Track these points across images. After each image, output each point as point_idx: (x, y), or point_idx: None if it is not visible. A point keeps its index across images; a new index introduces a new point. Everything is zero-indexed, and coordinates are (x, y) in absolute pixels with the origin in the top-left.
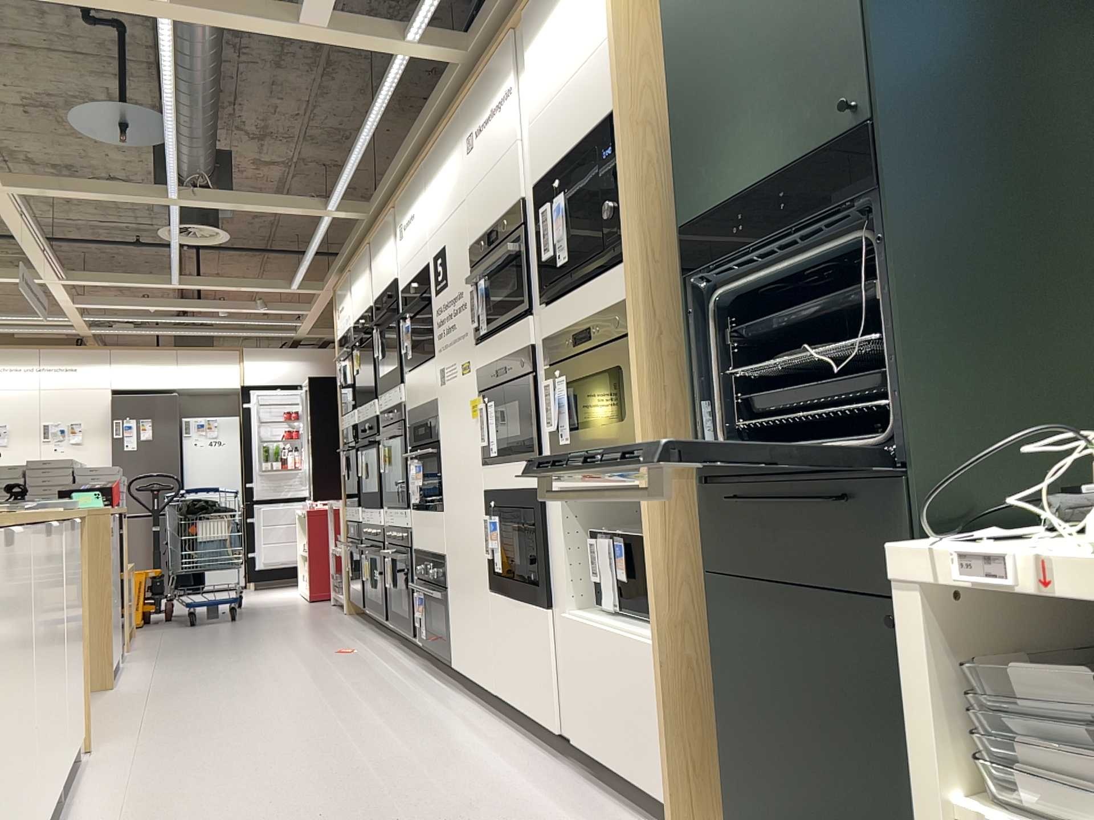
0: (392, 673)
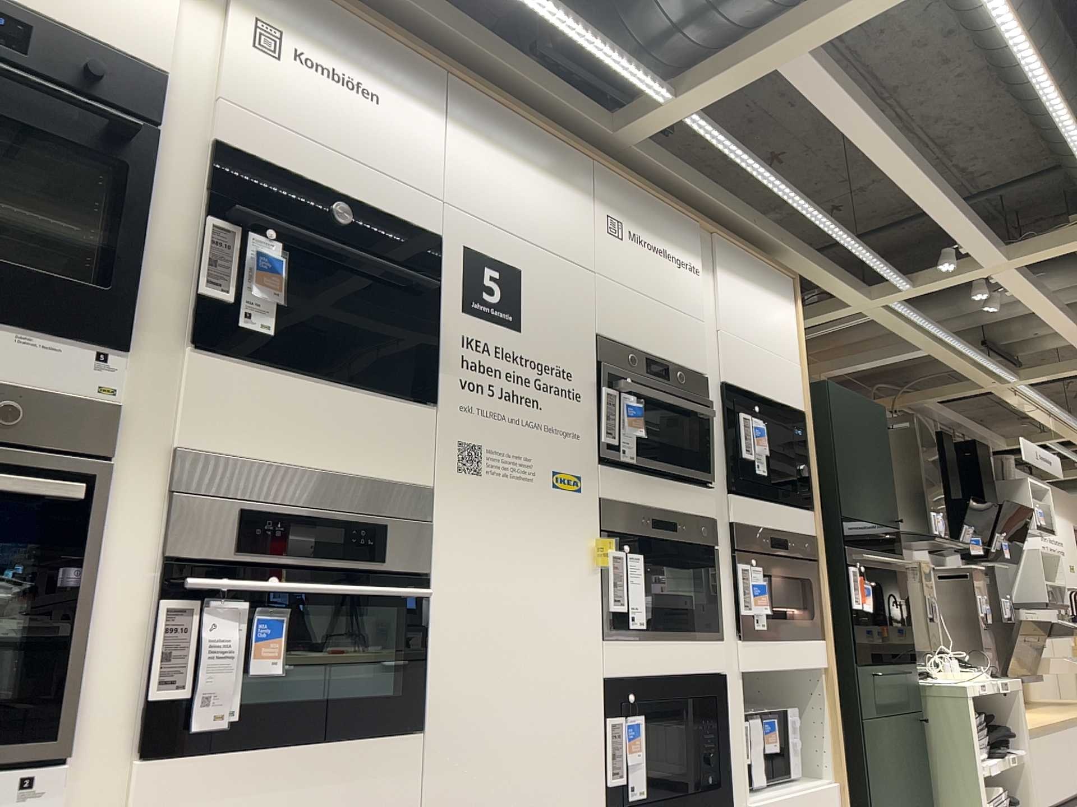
0: None
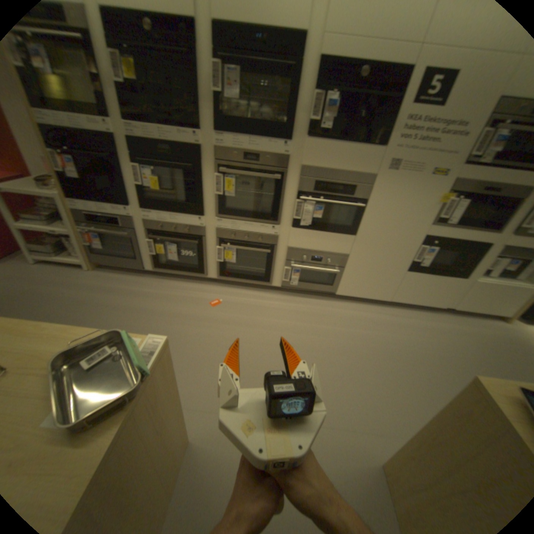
0: (287, 305)
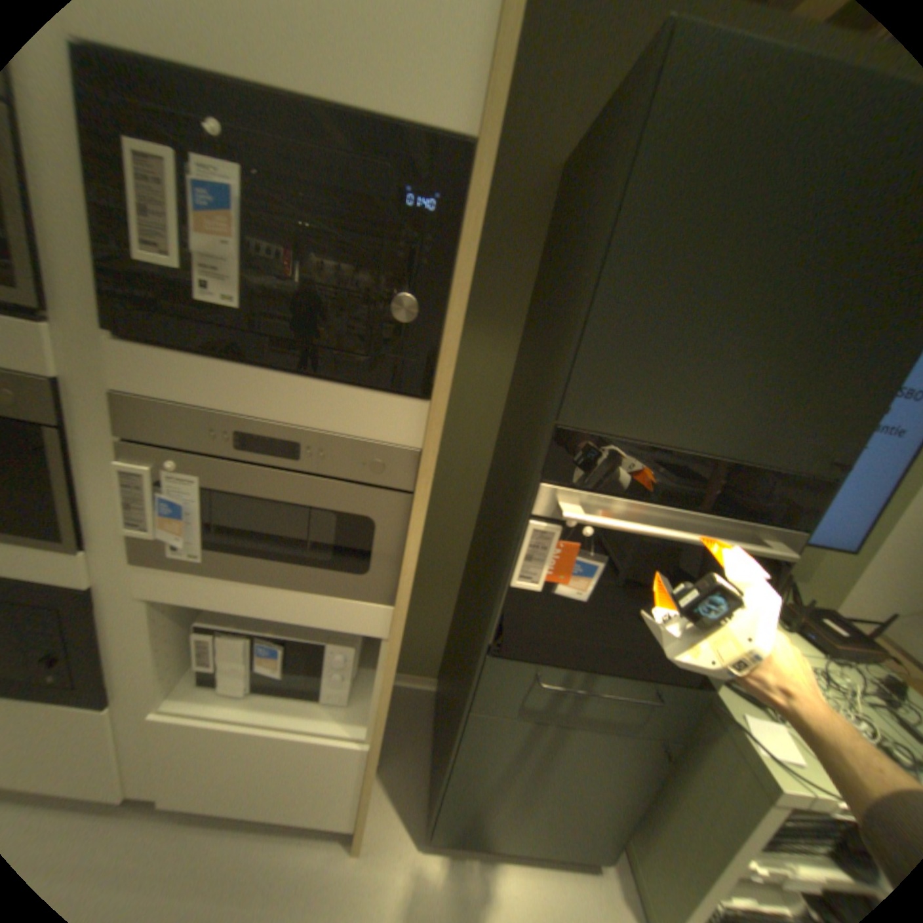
0: None
